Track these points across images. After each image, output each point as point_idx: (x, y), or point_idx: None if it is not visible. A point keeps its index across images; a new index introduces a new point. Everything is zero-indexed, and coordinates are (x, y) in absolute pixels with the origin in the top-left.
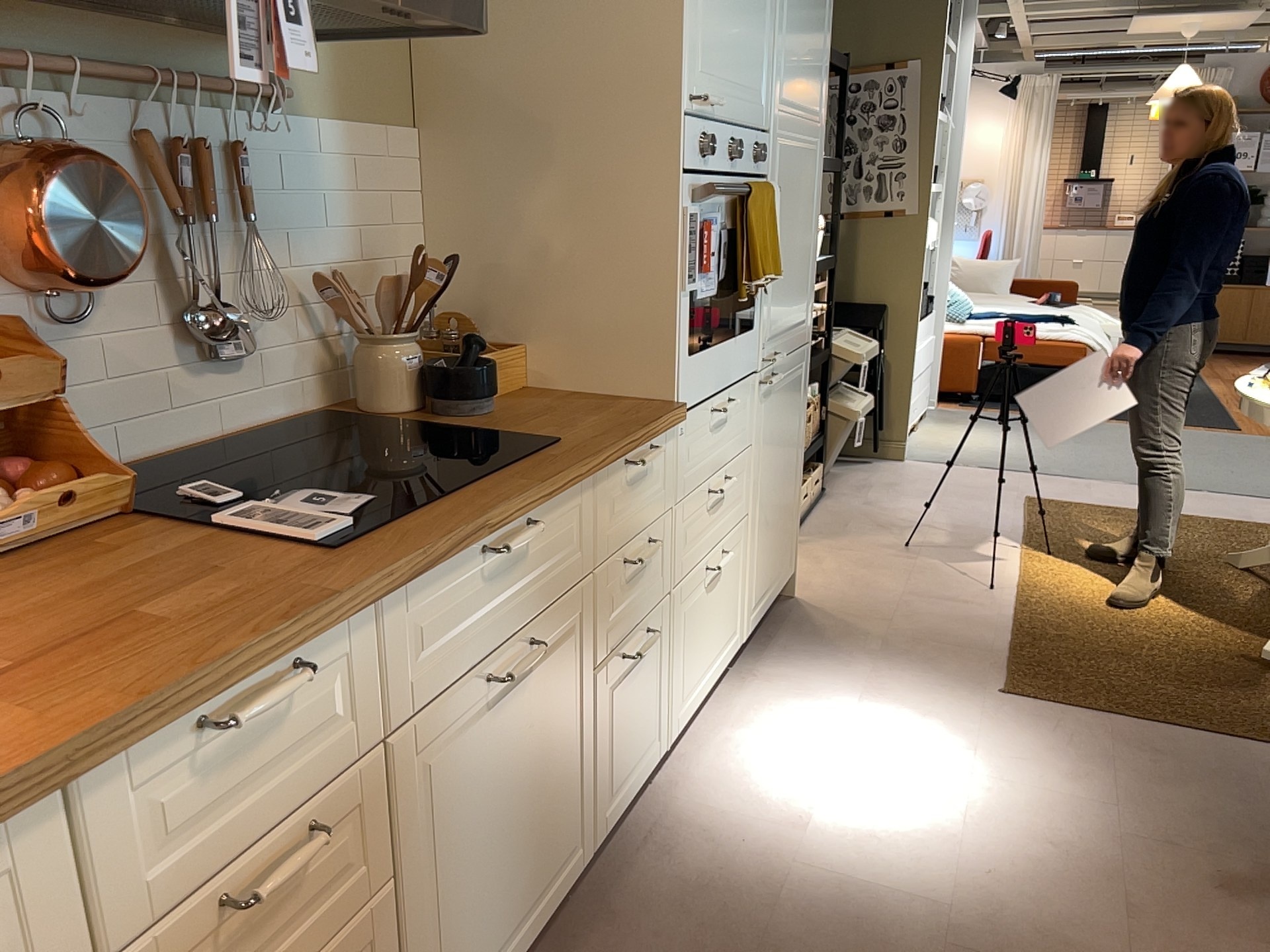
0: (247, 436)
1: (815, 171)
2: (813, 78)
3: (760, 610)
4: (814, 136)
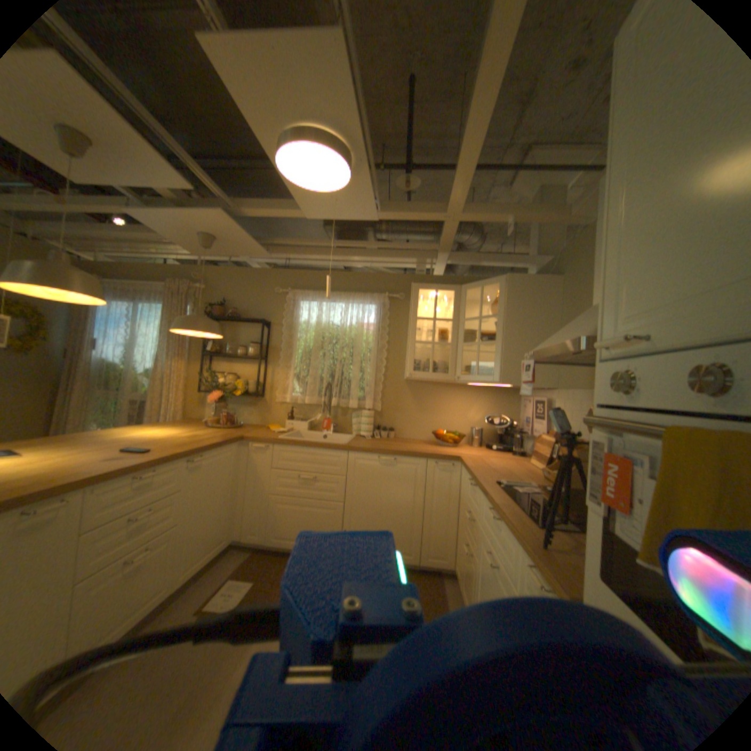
0: None
1: None
2: None
3: None
4: None
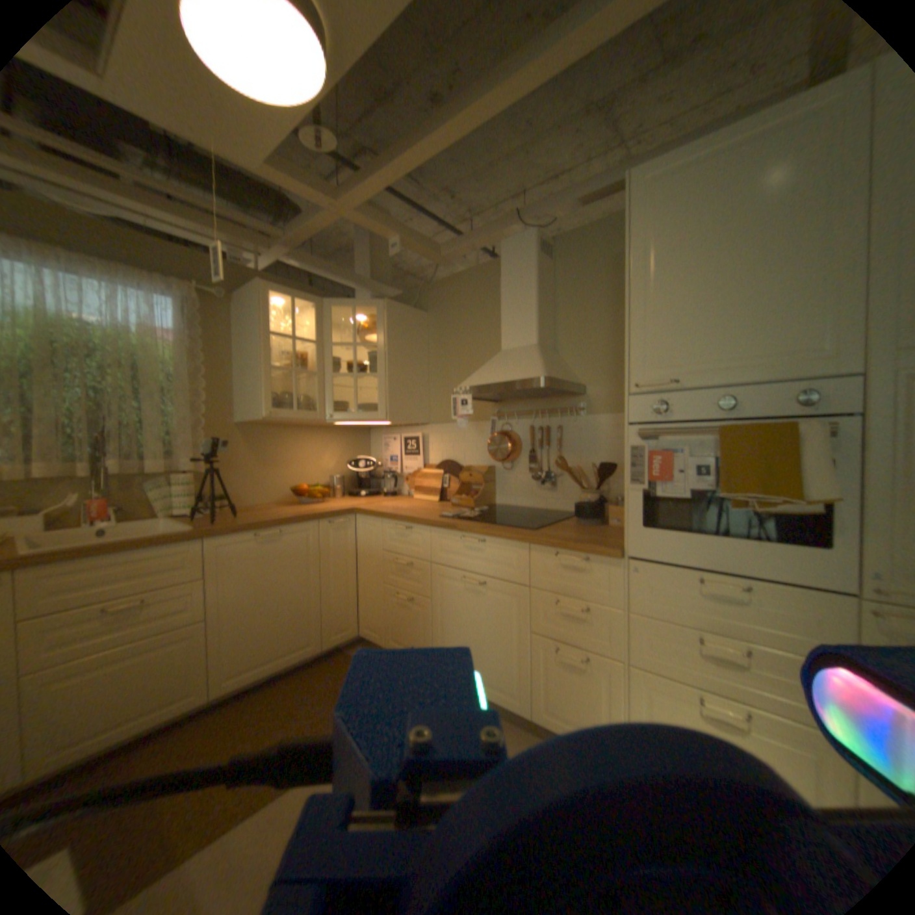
0: (552, 512)
1: None
2: None
3: None
4: None
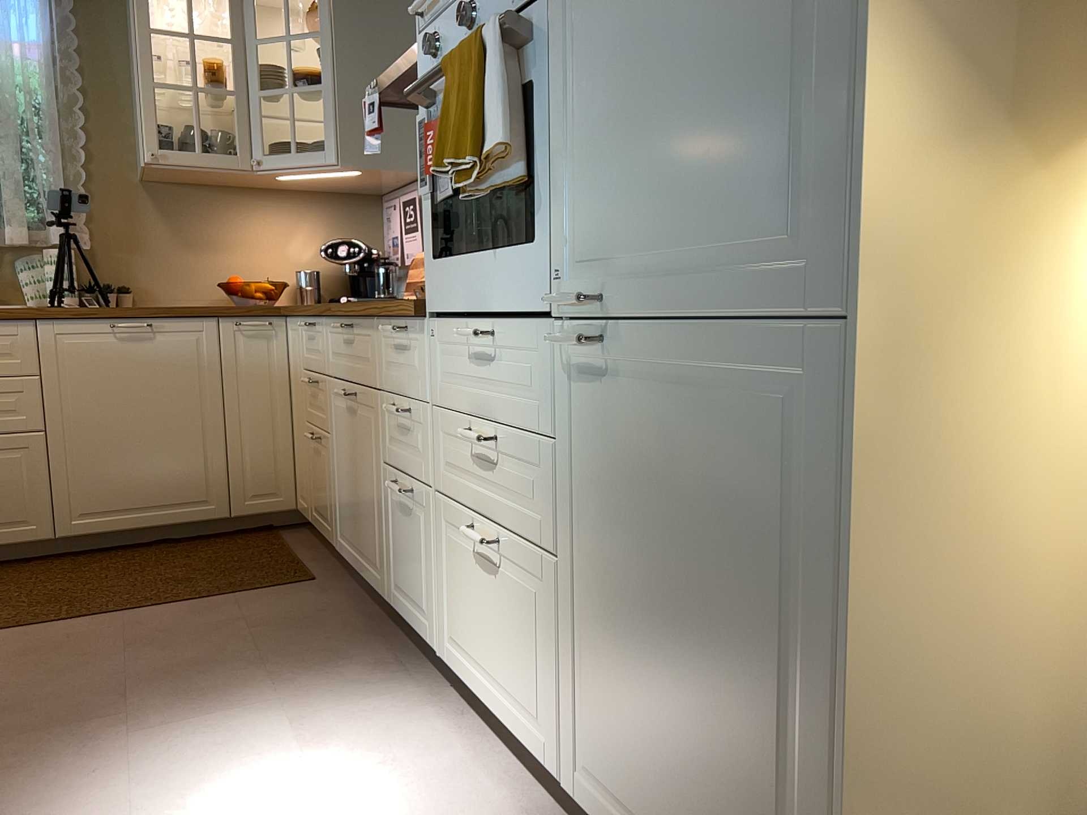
0: None
1: None
2: None
3: None
4: None
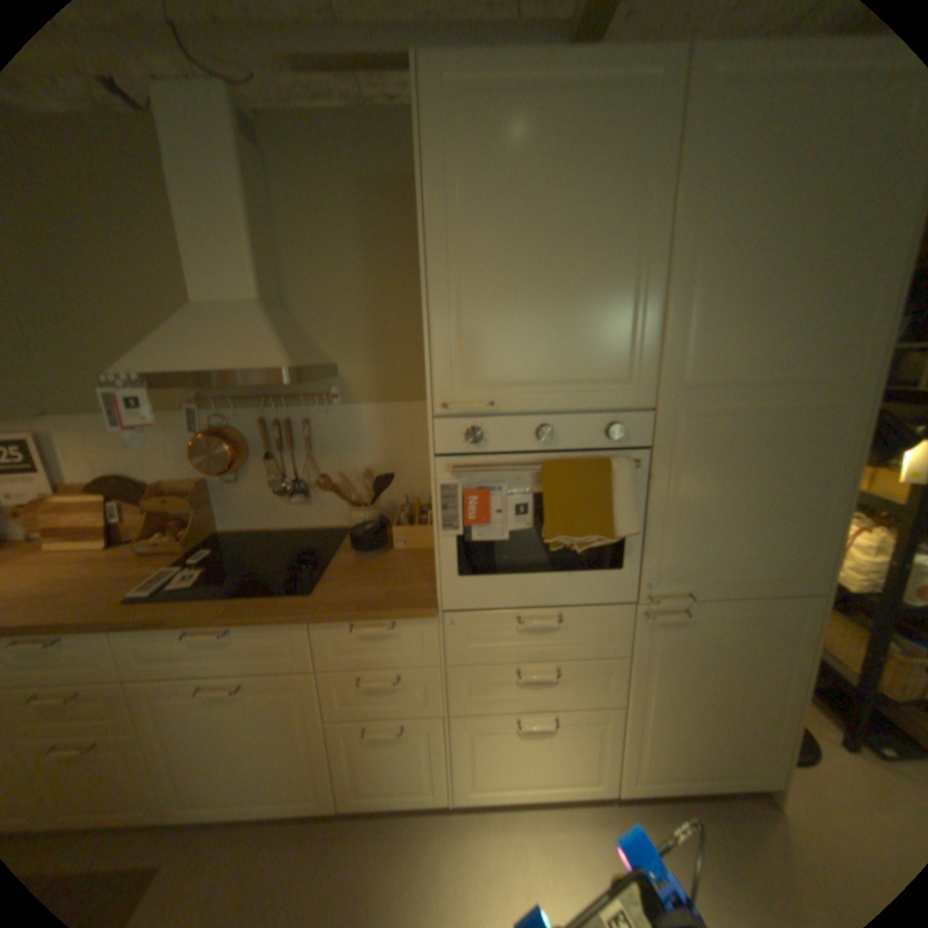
0: (309, 529)
1: (846, 426)
2: (824, 332)
3: (668, 790)
4: (834, 390)
